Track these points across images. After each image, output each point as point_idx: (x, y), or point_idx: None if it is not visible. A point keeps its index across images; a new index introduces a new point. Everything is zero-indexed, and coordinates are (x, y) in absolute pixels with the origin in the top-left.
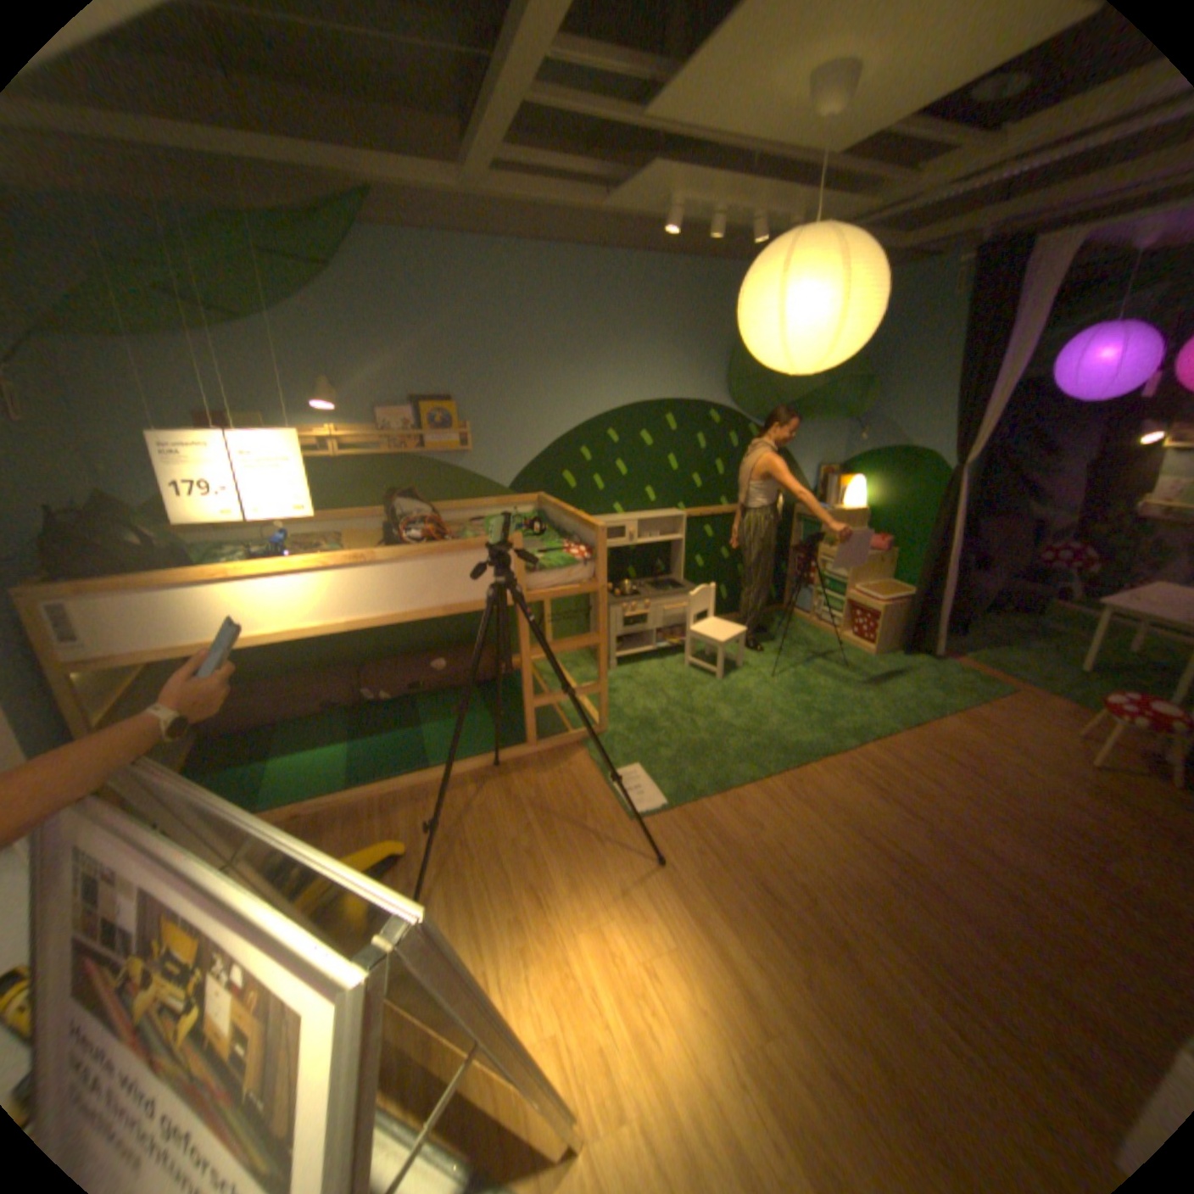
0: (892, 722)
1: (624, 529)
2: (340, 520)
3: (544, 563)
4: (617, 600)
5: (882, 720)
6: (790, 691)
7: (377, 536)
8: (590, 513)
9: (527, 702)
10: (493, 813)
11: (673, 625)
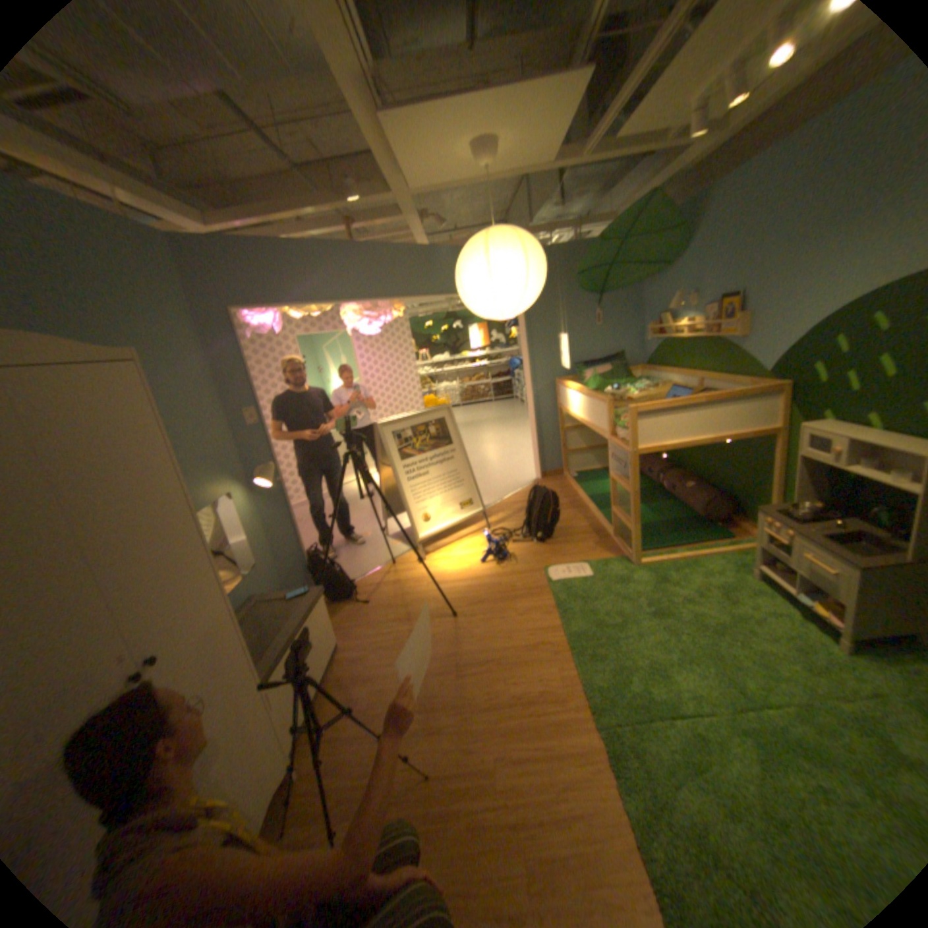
0: (652, 815)
1: (831, 441)
2: (684, 375)
3: (622, 421)
4: (781, 513)
5: (658, 803)
6: (738, 724)
7: (675, 387)
8: (838, 412)
9: (618, 506)
10: (567, 531)
11: (821, 587)
